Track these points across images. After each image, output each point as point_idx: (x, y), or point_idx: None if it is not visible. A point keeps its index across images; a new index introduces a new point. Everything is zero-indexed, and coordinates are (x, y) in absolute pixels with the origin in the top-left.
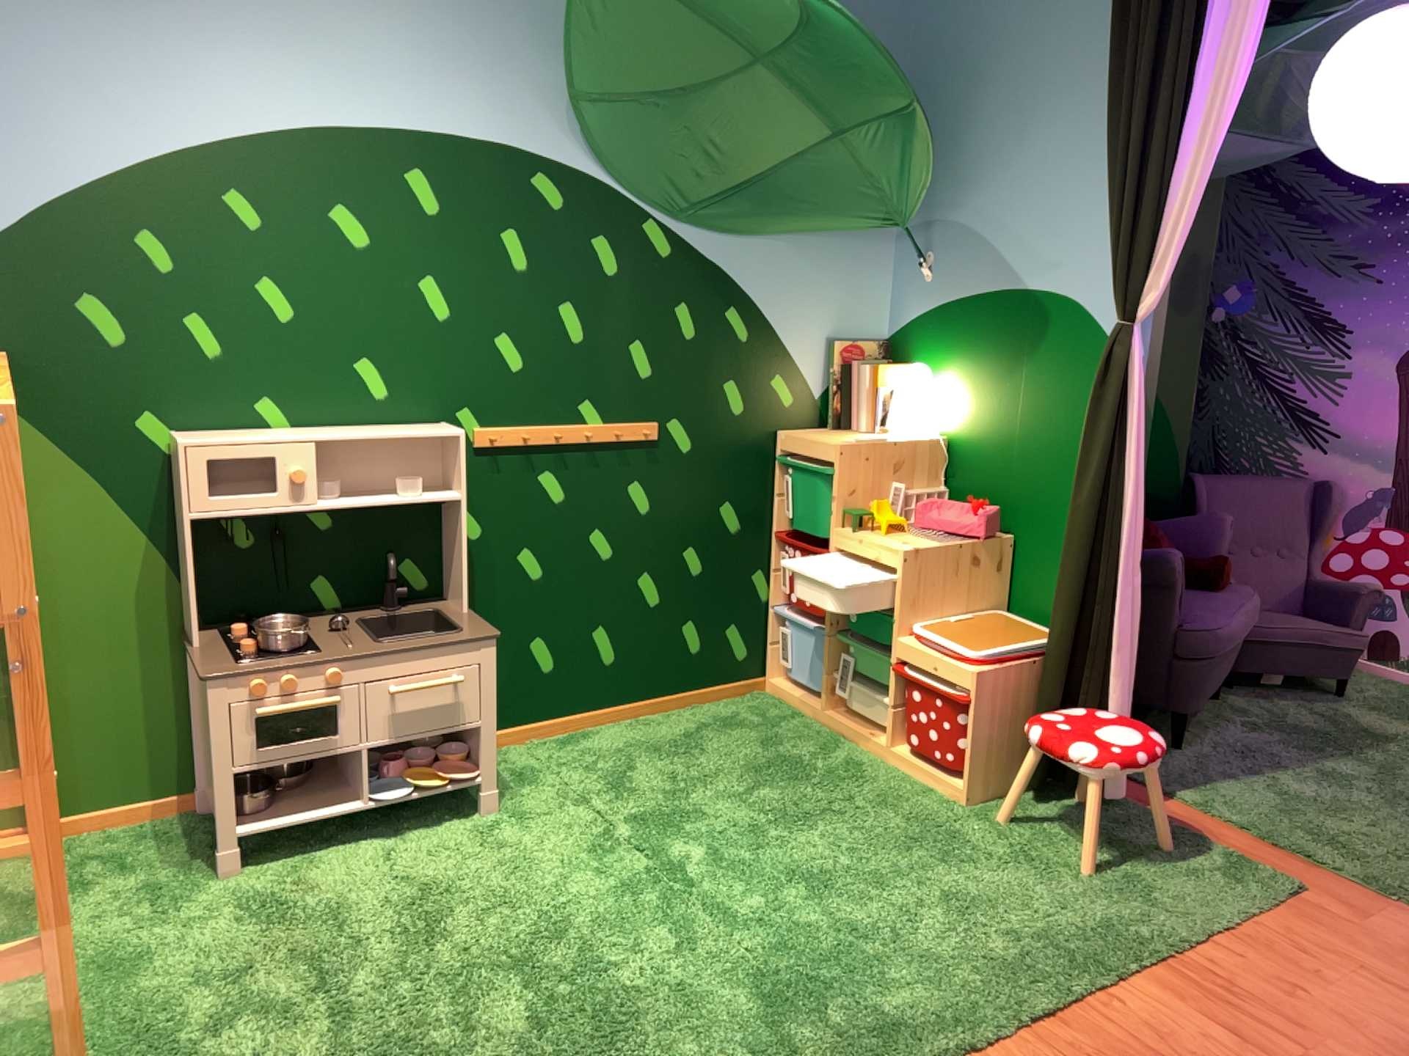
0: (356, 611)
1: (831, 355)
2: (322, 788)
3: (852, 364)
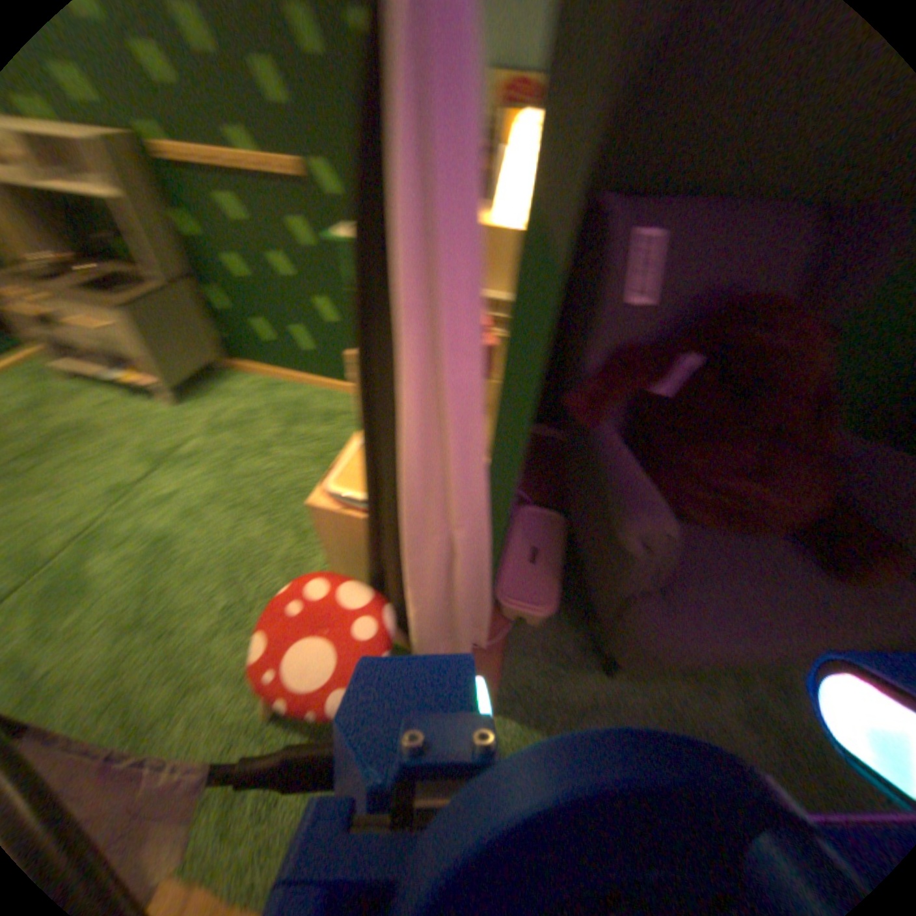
0: (122, 265)
1: (488, 84)
2: (102, 359)
3: (520, 101)
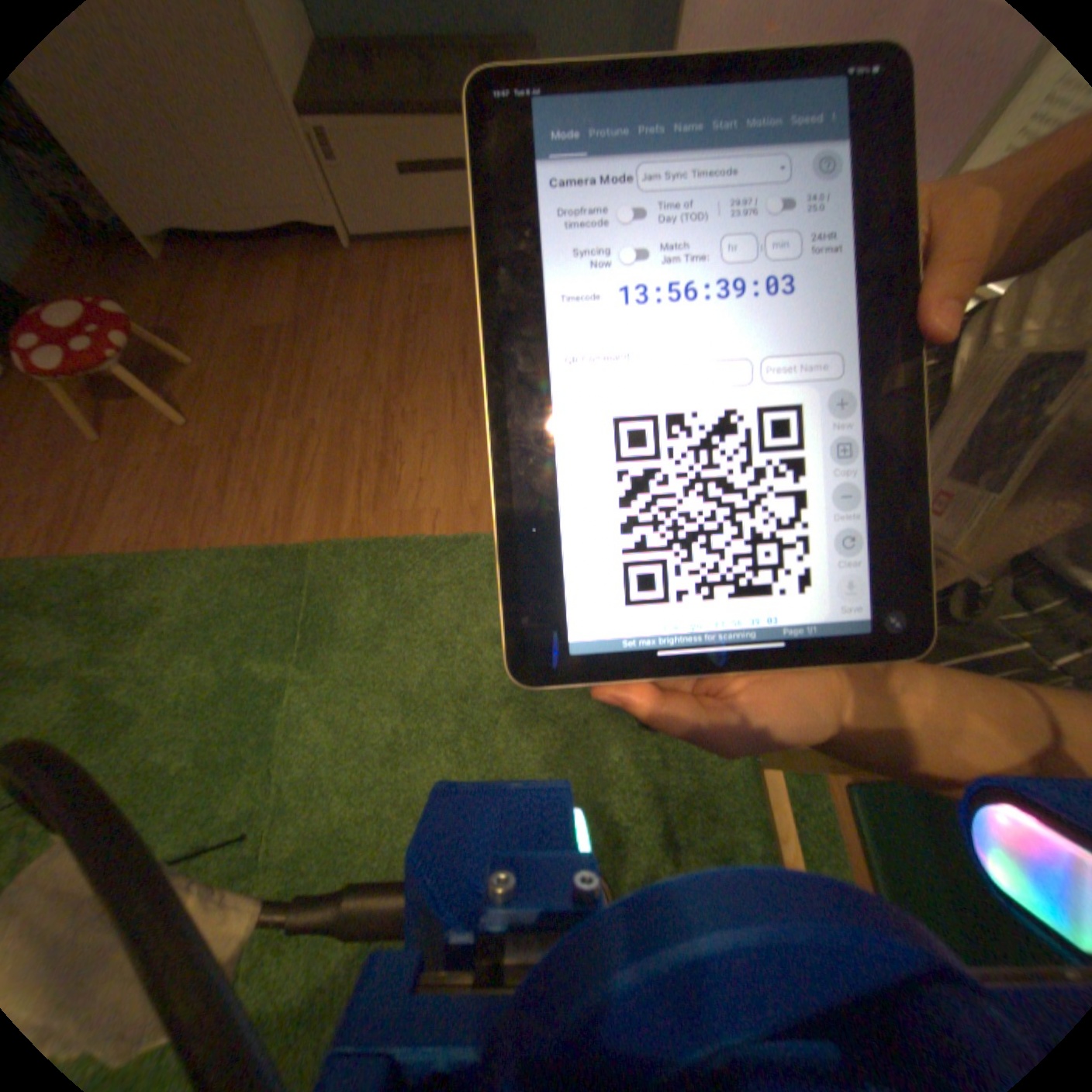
0: None
1: None
2: None
3: None
